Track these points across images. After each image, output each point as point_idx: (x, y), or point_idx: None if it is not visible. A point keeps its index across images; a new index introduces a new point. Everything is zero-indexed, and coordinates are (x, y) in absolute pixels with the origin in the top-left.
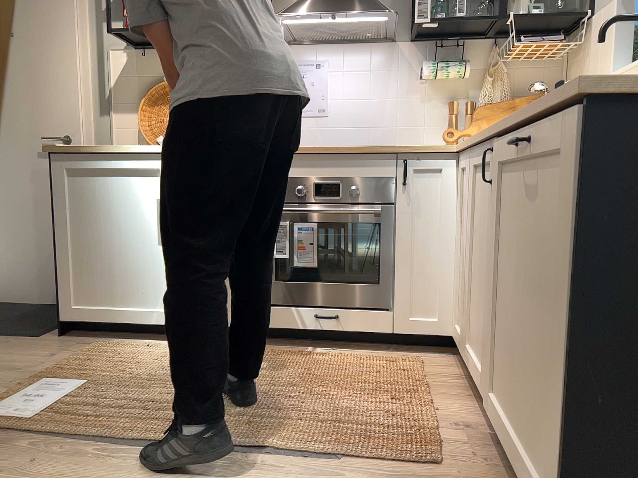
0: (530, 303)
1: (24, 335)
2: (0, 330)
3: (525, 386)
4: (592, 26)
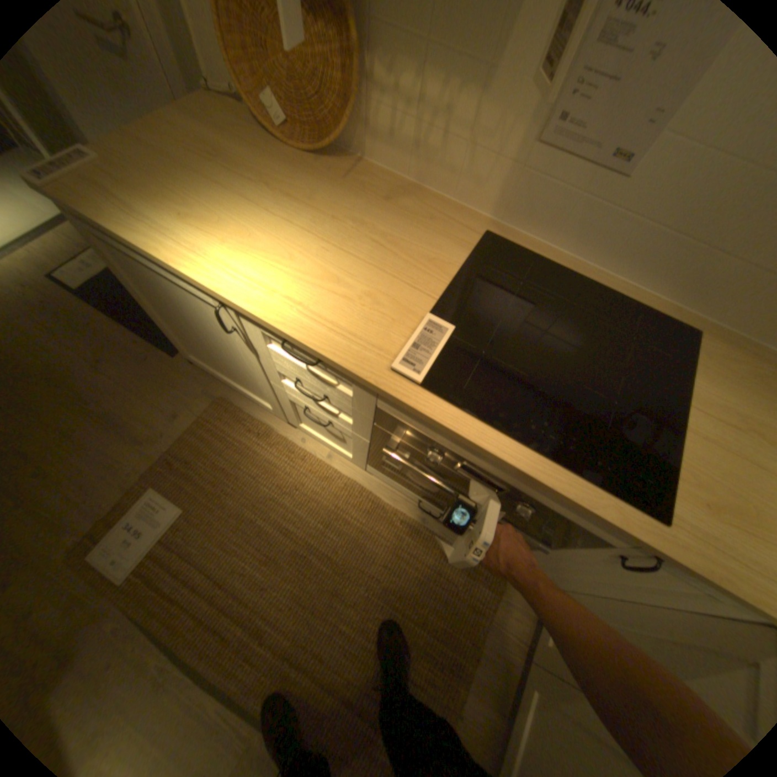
0: None
1: (161, 347)
2: (144, 324)
3: None
4: None
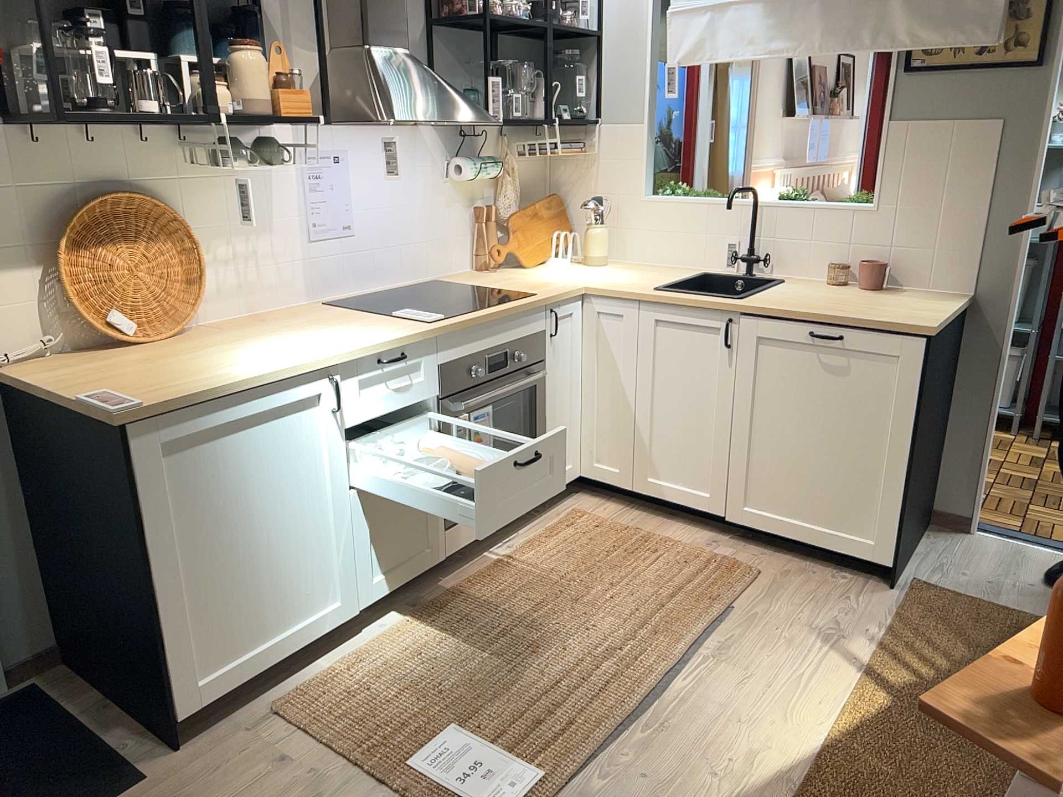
0: (818, 437)
1: (108, 796)
2: None
3: (812, 490)
4: (604, 133)
